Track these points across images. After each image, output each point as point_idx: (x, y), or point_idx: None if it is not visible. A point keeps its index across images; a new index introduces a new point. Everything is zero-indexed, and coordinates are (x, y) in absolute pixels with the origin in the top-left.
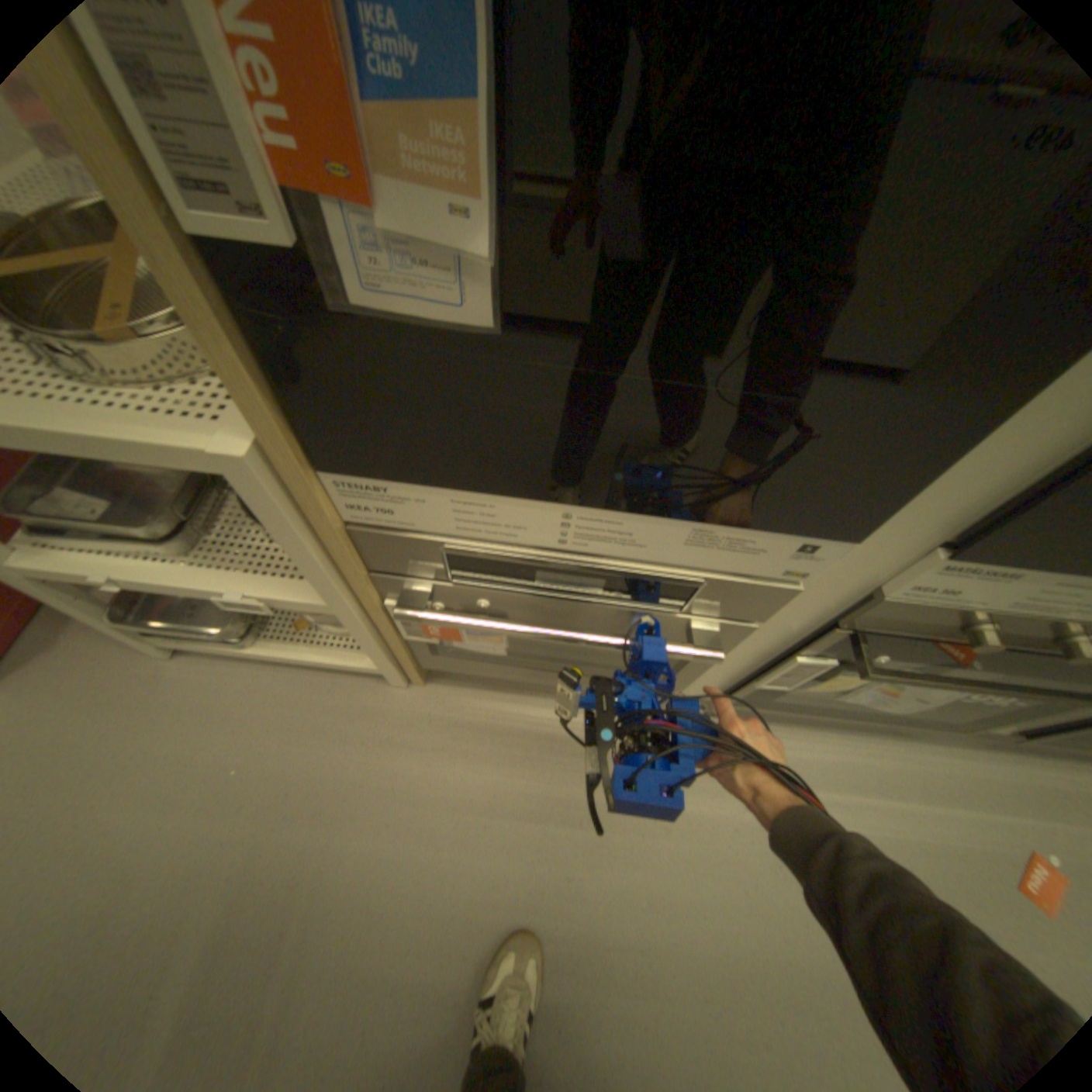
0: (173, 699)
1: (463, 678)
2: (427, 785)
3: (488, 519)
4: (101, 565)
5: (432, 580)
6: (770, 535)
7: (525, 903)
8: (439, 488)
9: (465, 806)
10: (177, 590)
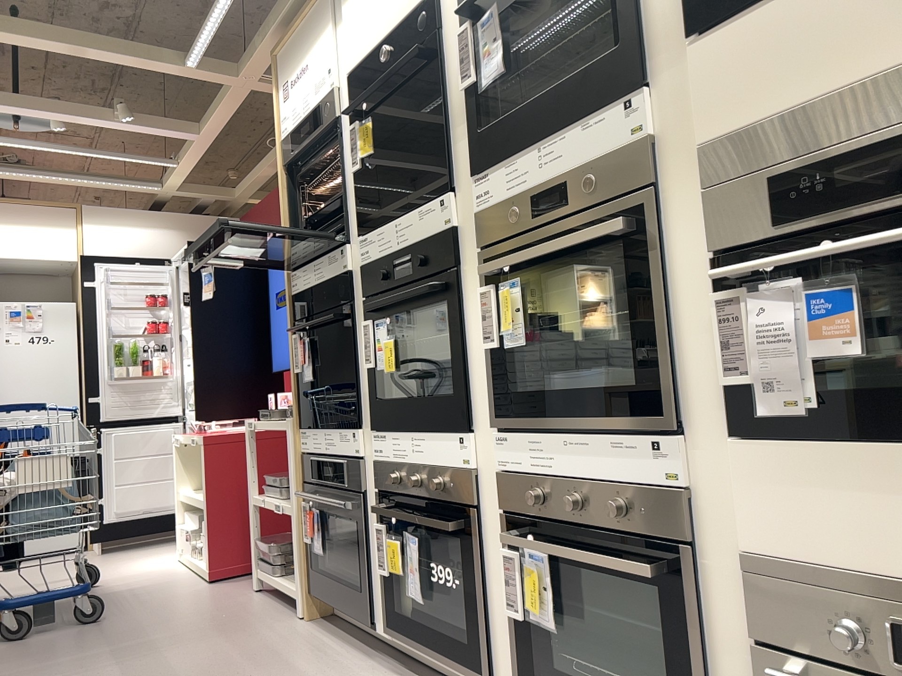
0: (240, 598)
1: (322, 624)
2: (259, 639)
3: (315, 441)
4: (266, 498)
5: (312, 488)
6: (347, 432)
7: (229, 672)
8: (310, 430)
9: (259, 647)
10: (271, 504)
